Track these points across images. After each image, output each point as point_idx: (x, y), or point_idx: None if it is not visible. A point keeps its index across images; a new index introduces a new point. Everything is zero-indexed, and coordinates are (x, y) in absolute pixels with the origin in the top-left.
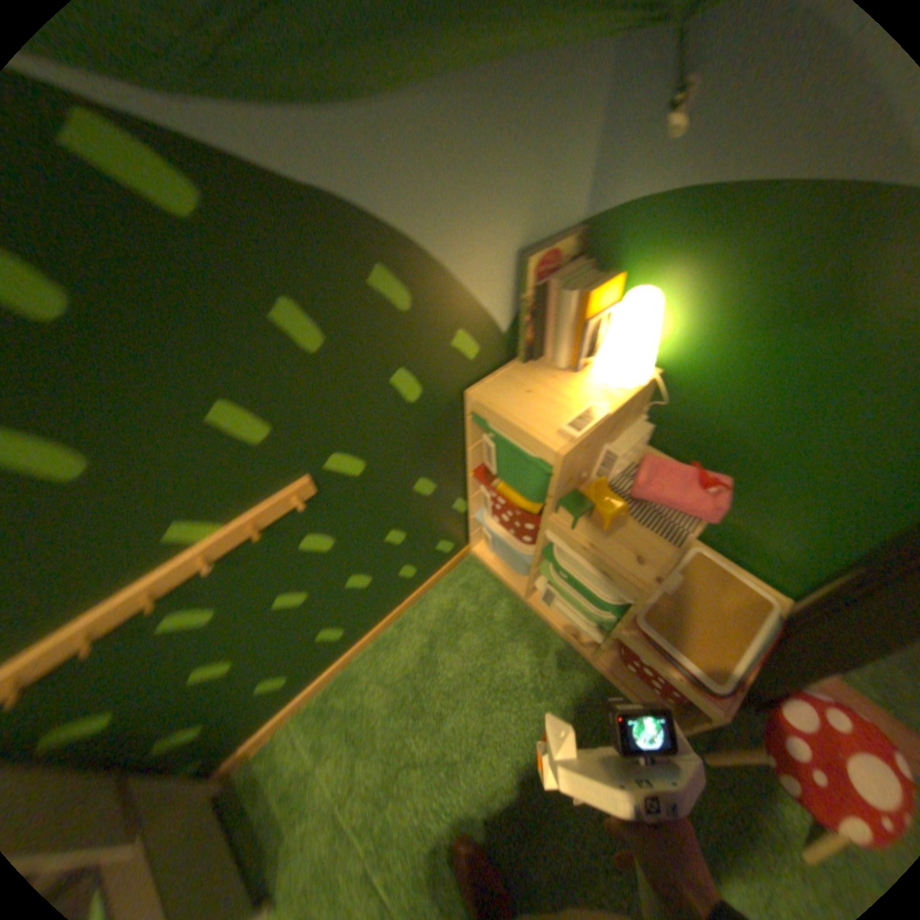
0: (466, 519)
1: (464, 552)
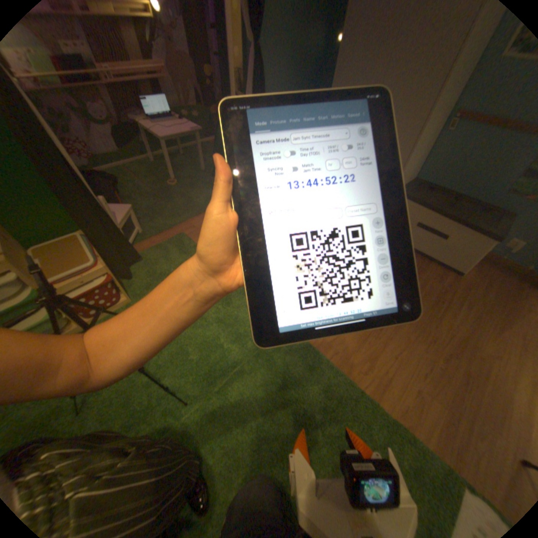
0: None
1: None
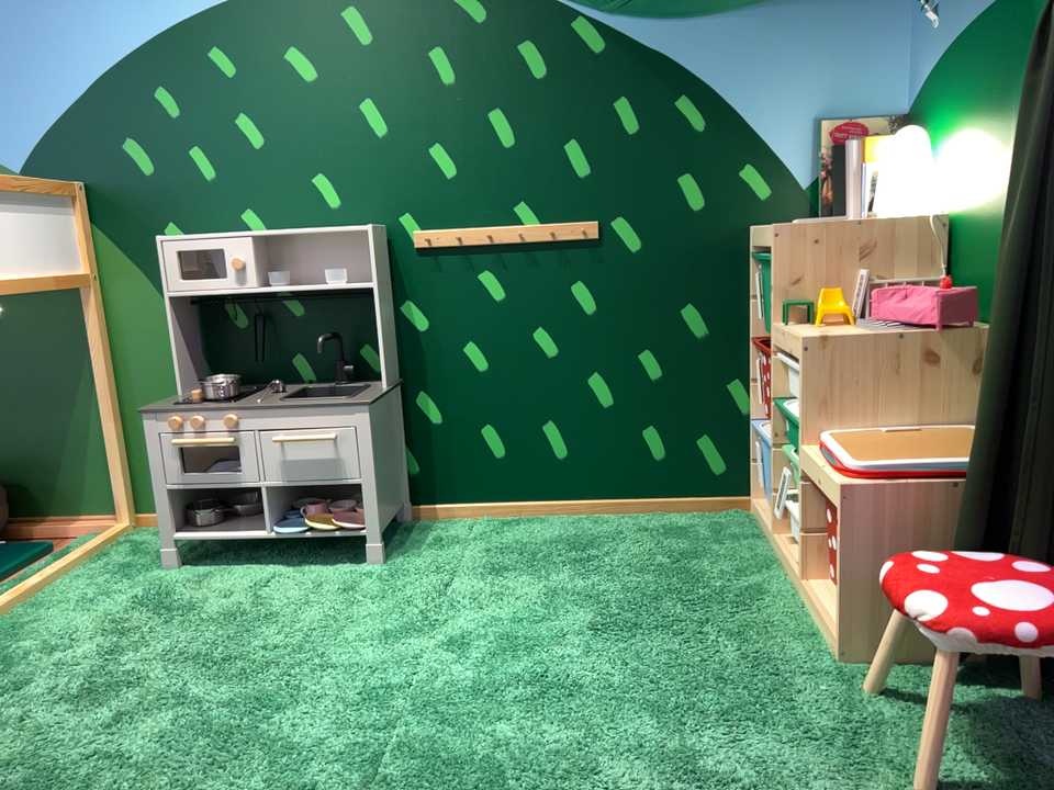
0: (742, 421)
1: (739, 498)
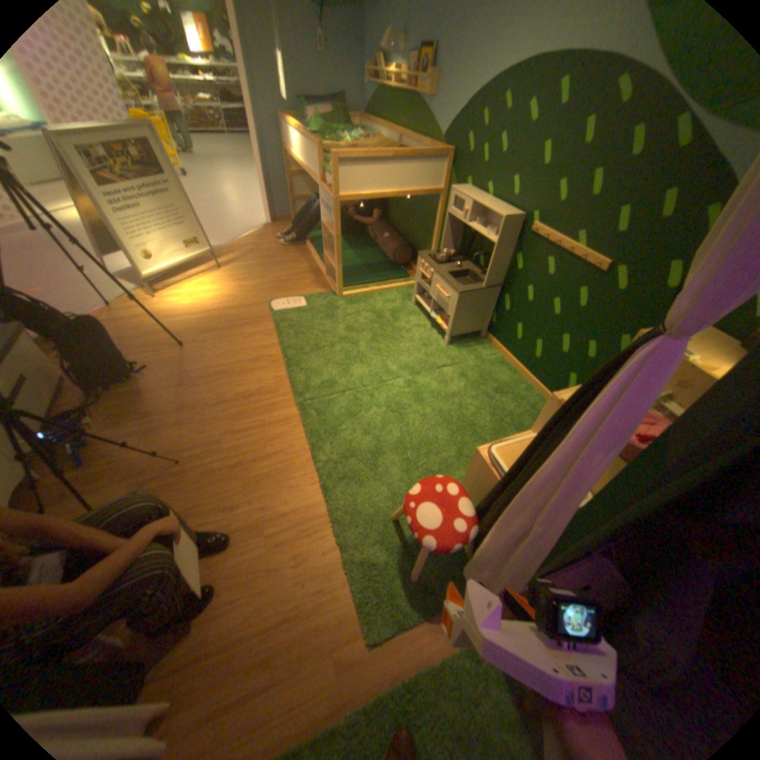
0: None
1: None
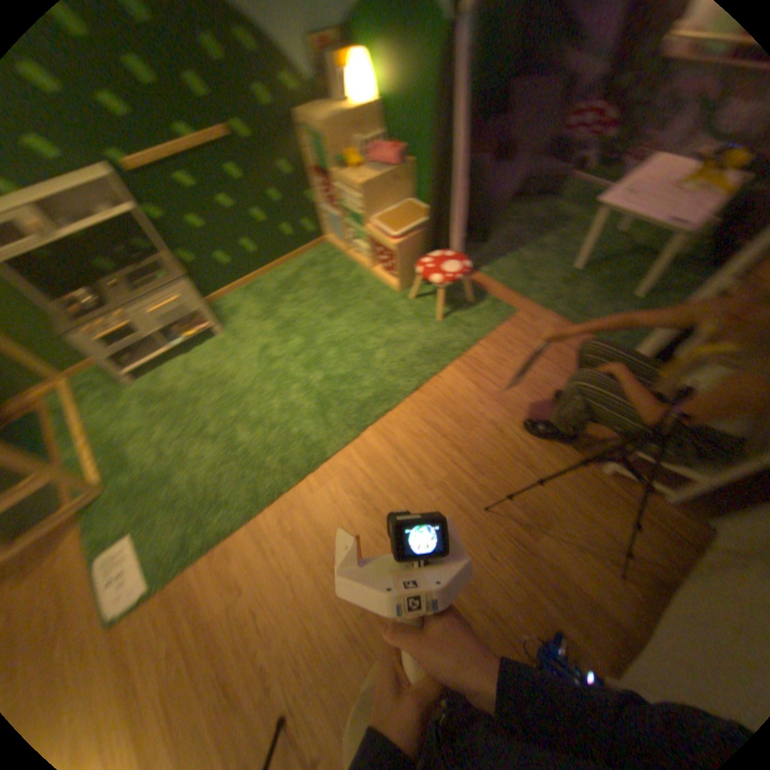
0: (317, 208)
1: (323, 239)
